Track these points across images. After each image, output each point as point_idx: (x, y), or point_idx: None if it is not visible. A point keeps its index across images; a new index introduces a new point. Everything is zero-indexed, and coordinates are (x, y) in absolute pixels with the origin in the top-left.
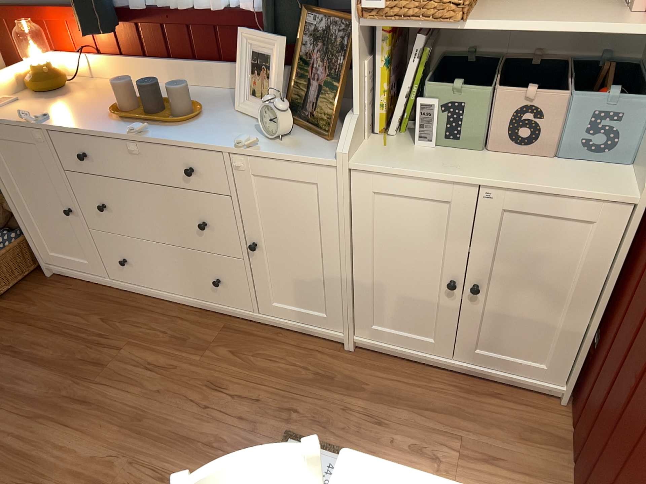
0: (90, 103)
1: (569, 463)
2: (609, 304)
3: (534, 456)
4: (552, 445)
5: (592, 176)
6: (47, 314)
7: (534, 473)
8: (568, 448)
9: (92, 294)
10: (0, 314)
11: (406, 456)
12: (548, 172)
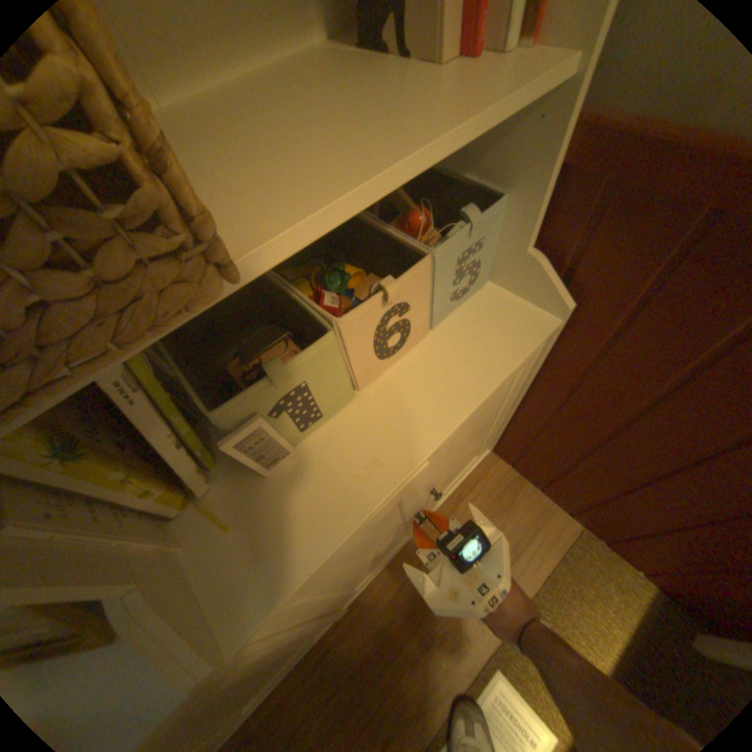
0: None
1: (543, 494)
2: (528, 397)
3: (528, 515)
4: (522, 493)
5: (491, 320)
6: None
7: (542, 527)
8: (530, 483)
9: None
10: None
11: (492, 638)
12: (456, 355)
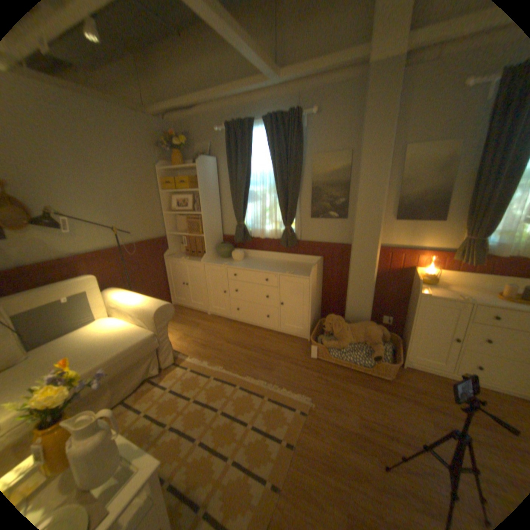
0: (467, 291)
1: None
2: None
3: None
4: None
5: None
6: (429, 391)
7: None
8: None
9: (440, 382)
10: (401, 388)
11: None
12: None
